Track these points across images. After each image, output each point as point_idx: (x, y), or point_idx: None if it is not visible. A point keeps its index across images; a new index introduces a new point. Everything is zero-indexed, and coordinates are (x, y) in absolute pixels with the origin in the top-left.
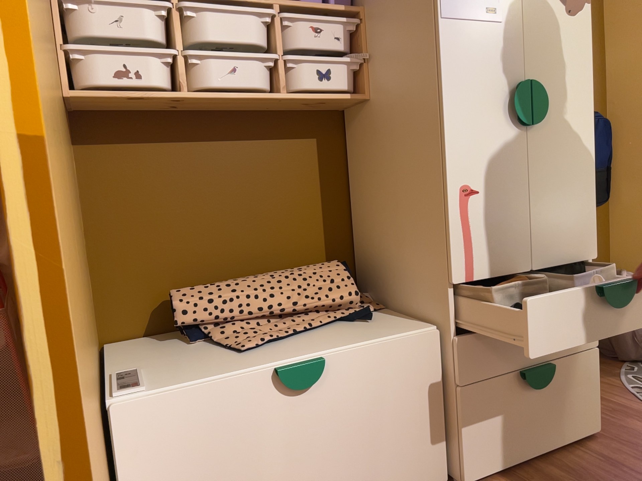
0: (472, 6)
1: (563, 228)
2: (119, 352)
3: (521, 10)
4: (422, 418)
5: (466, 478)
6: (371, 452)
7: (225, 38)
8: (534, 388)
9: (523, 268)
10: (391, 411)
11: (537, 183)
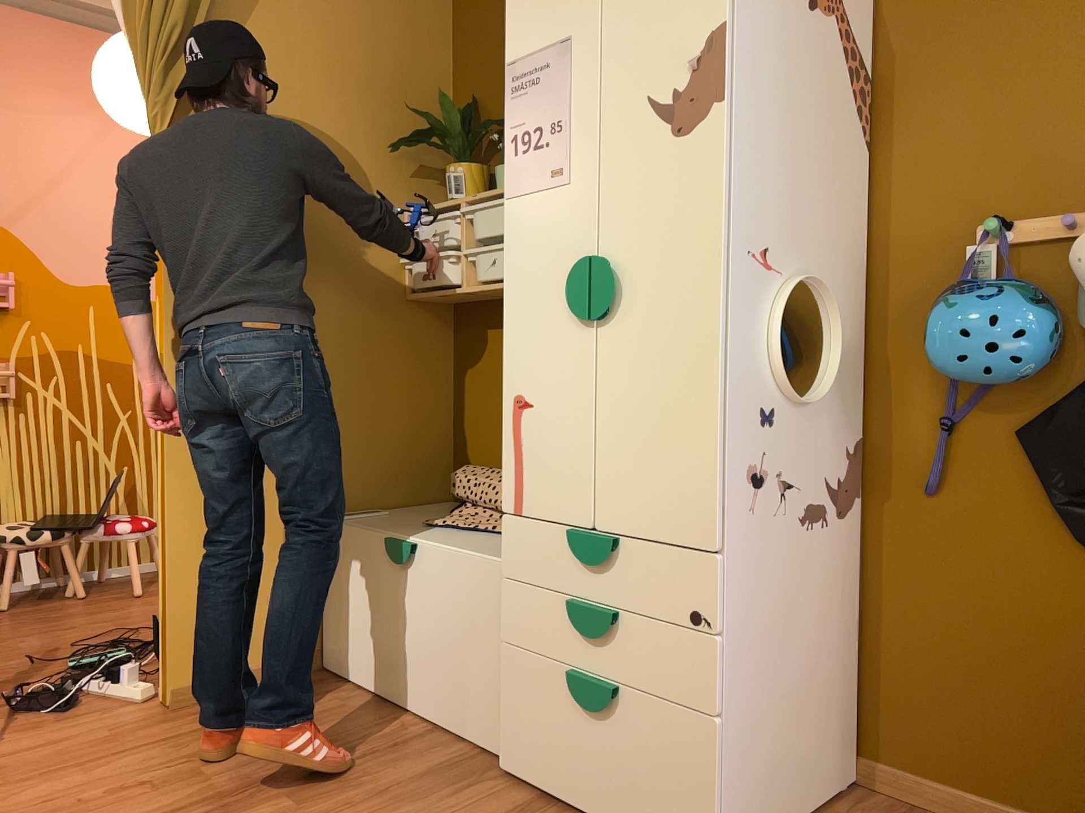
0: (536, 173)
1: (649, 480)
2: (430, 506)
3: (597, 157)
4: (487, 661)
5: (499, 759)
6: (443, 663)
7: (492, 230)
8: (575, 701)
9: (580, 521)
10: (460, 632)
11: (608, 402)
